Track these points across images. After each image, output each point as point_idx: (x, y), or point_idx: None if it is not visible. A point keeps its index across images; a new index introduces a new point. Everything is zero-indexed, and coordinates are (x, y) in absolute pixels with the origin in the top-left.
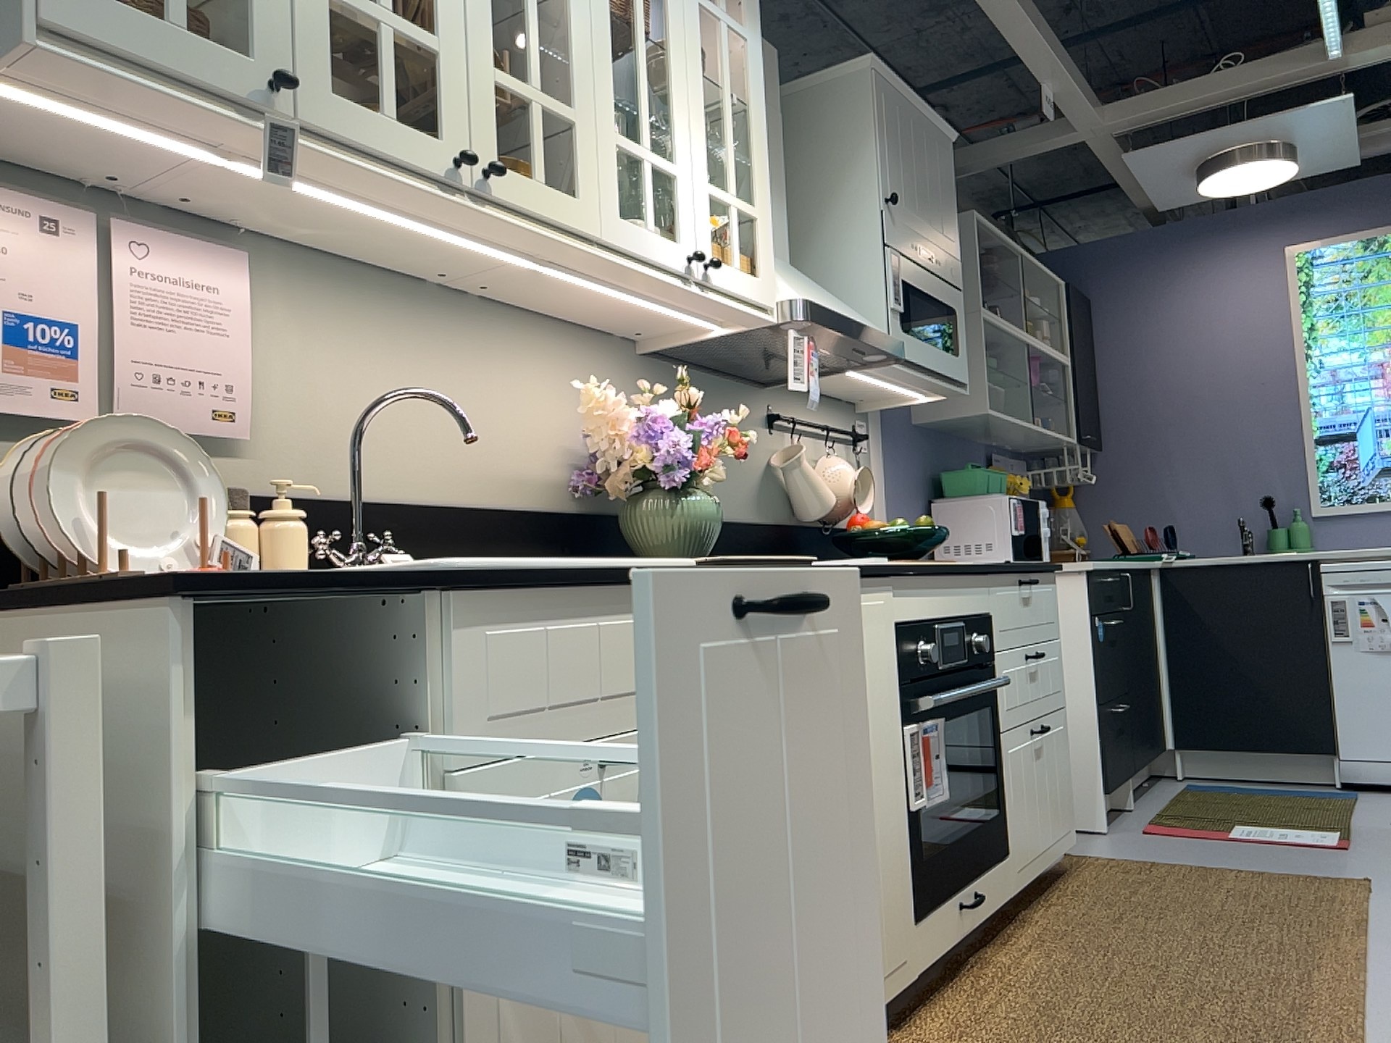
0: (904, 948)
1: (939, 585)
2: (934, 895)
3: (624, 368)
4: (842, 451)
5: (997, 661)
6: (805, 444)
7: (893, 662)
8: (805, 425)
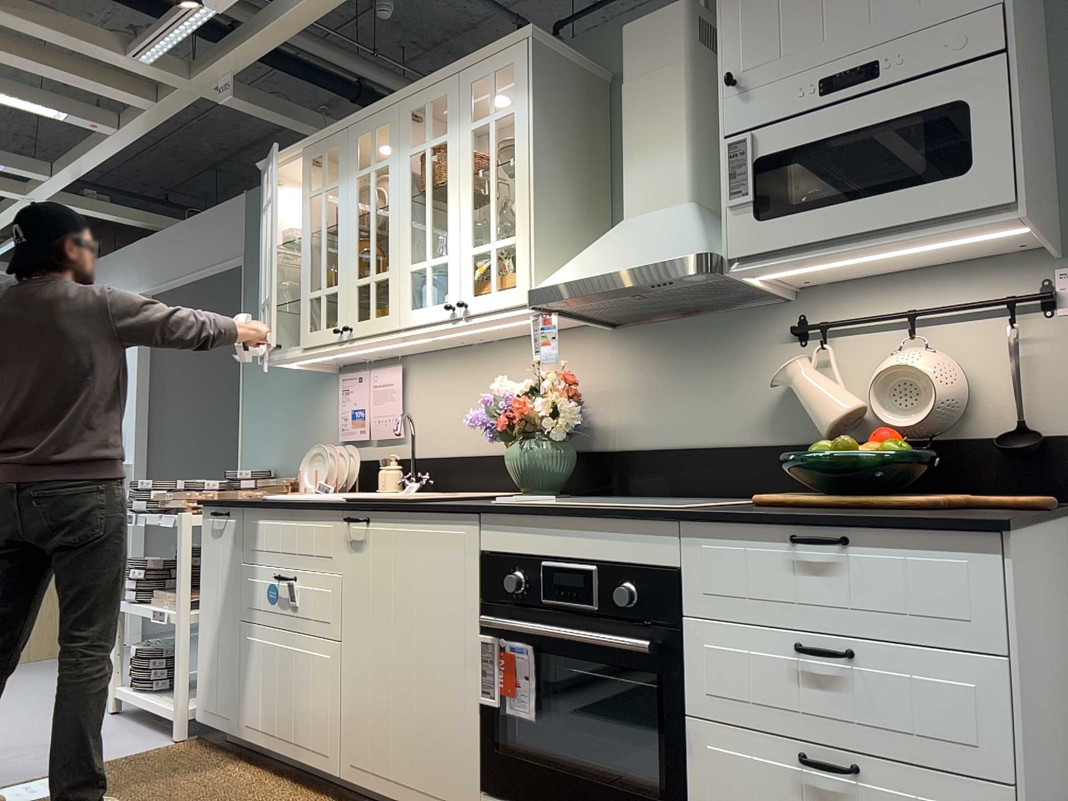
0: (460, 796)
1: (552, 525)
2: (511, 792)
3: (596, 344)
4: (980, 330)
5: (685, 627)
6: (873, 342)
7: (468, 579)
8: (855, 323)
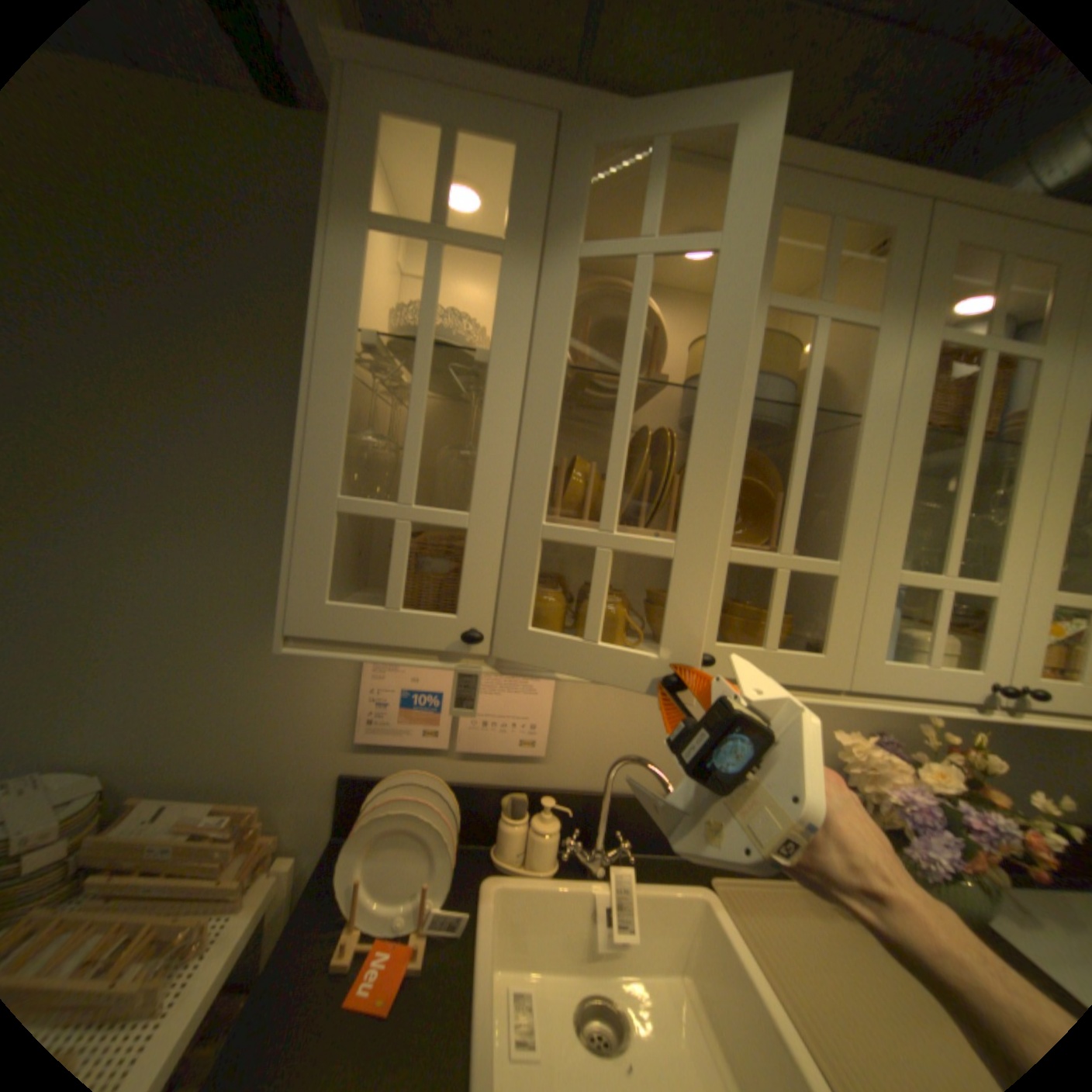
0: None
1: None
2: None
3: None
4: None
5: None
6: None
7: None
8: None
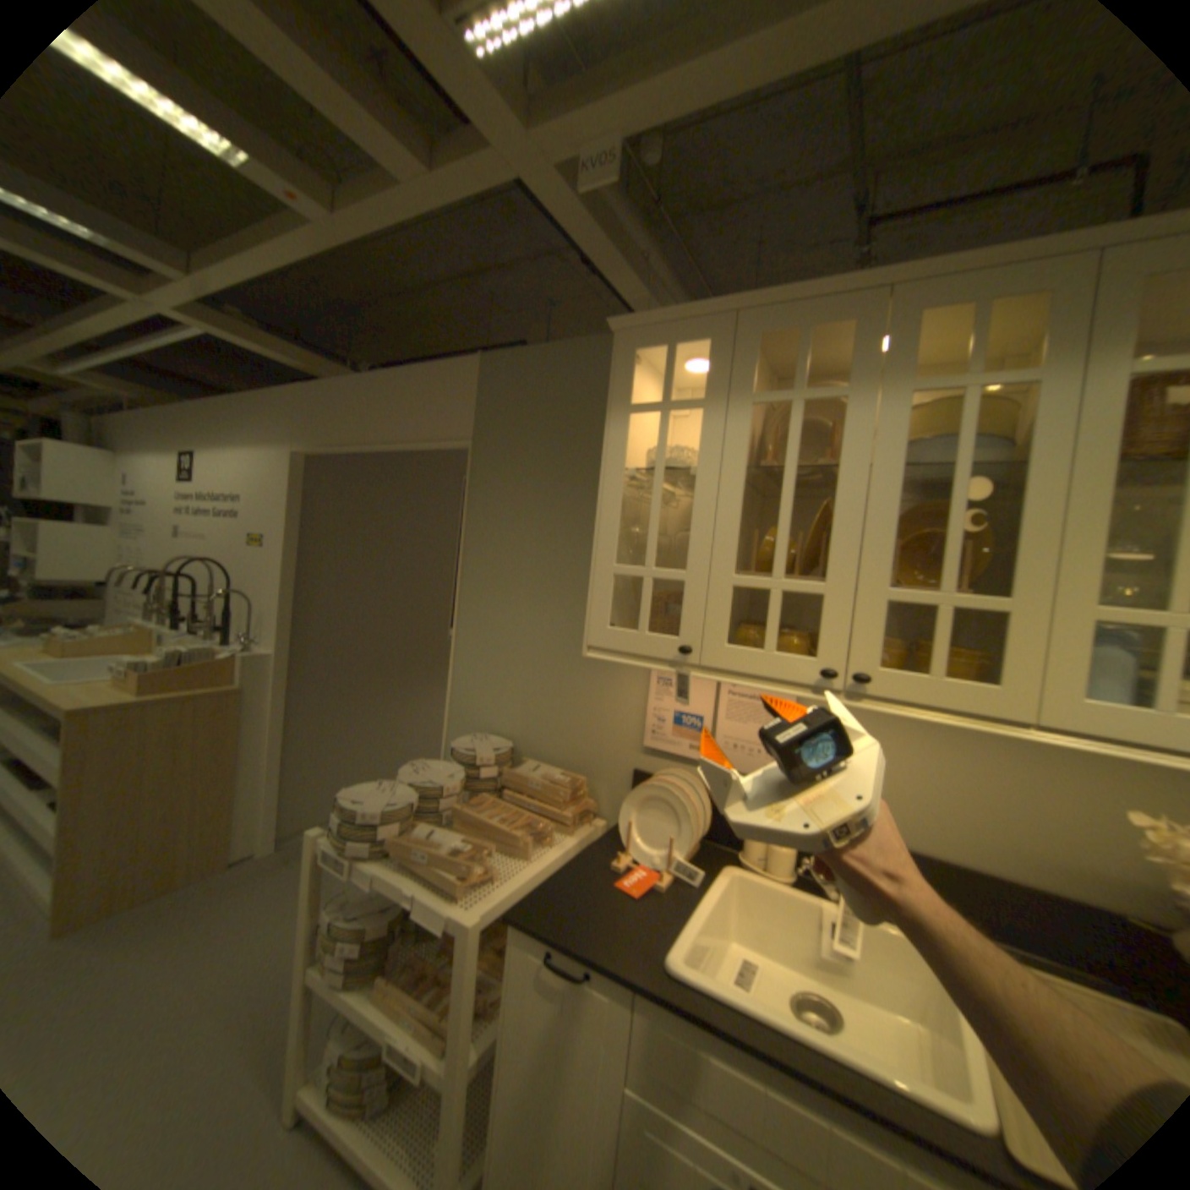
0: None
1: None
2: None
3: None
4: None
5: None
6: None
7: None
8: None
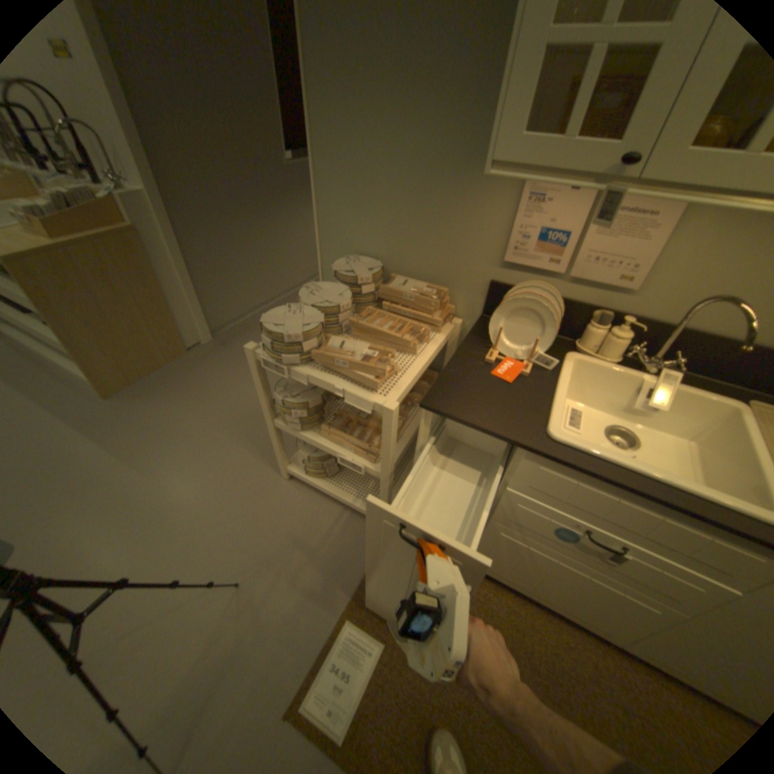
0: None
1: None
2: None
3: None
4: None
5: None
6: None
7: None
8: None
